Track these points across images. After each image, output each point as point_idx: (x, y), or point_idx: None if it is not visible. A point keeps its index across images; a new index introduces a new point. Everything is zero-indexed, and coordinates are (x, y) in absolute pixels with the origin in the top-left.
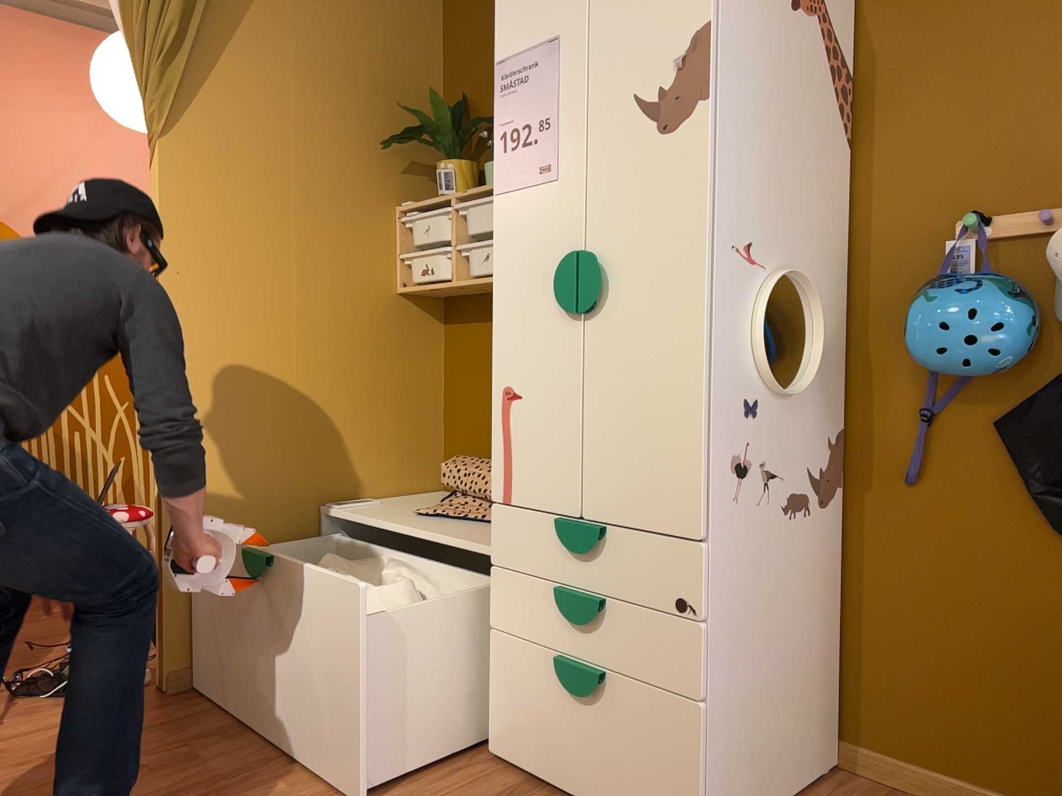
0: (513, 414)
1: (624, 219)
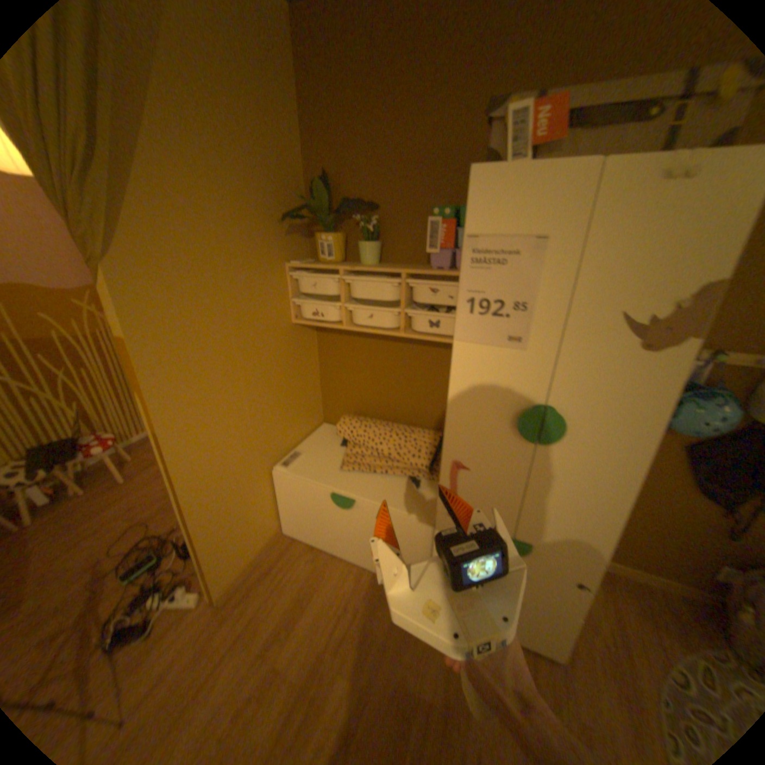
0: (461, 476)
1: (588, 396)
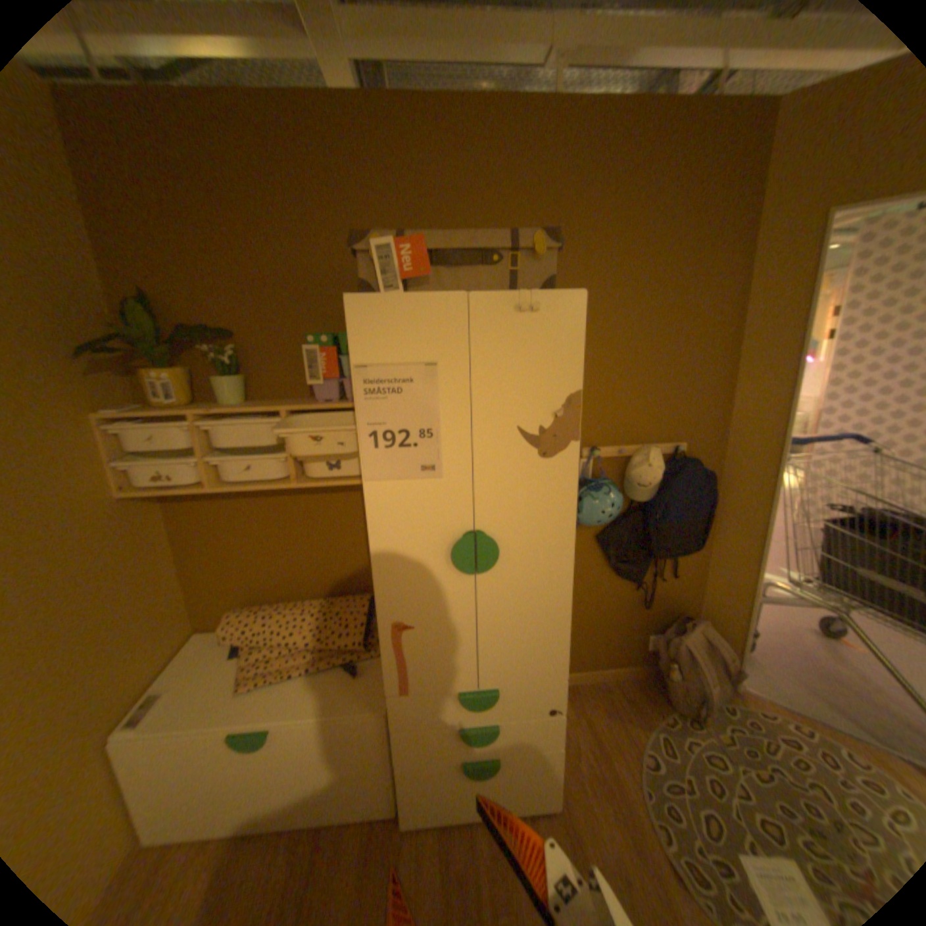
0: (406, 640)
1: (509, 512)
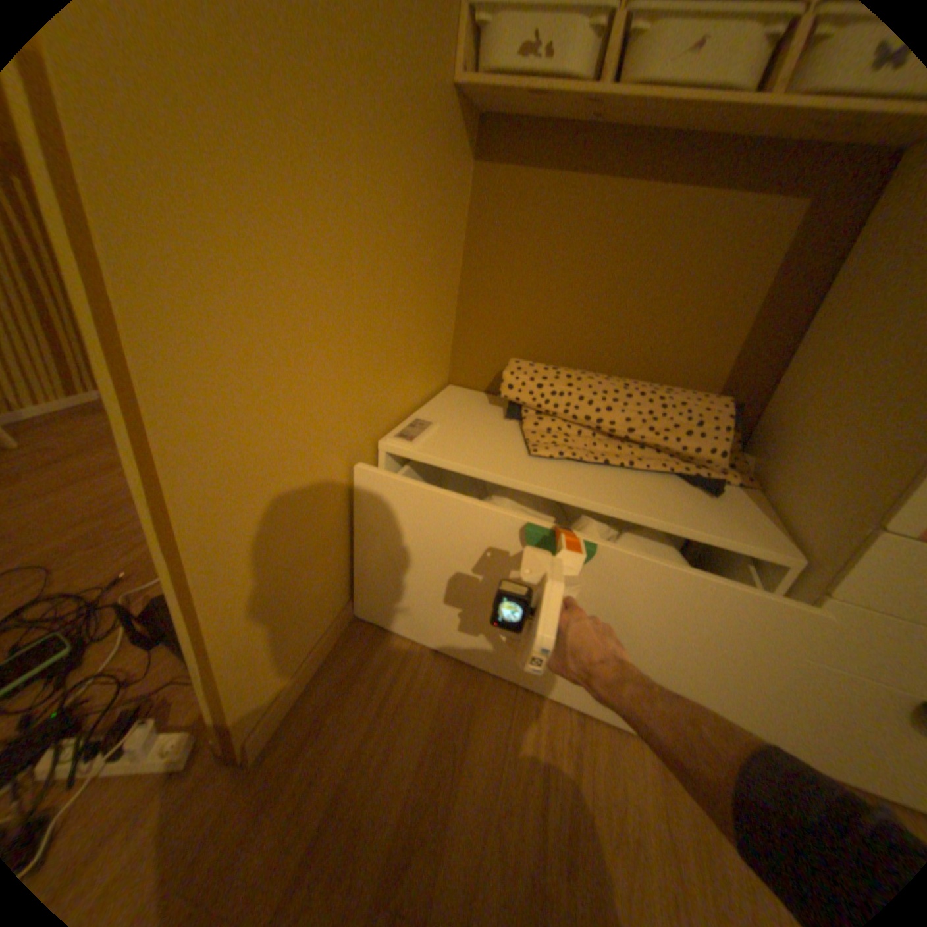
0: None
1: None
